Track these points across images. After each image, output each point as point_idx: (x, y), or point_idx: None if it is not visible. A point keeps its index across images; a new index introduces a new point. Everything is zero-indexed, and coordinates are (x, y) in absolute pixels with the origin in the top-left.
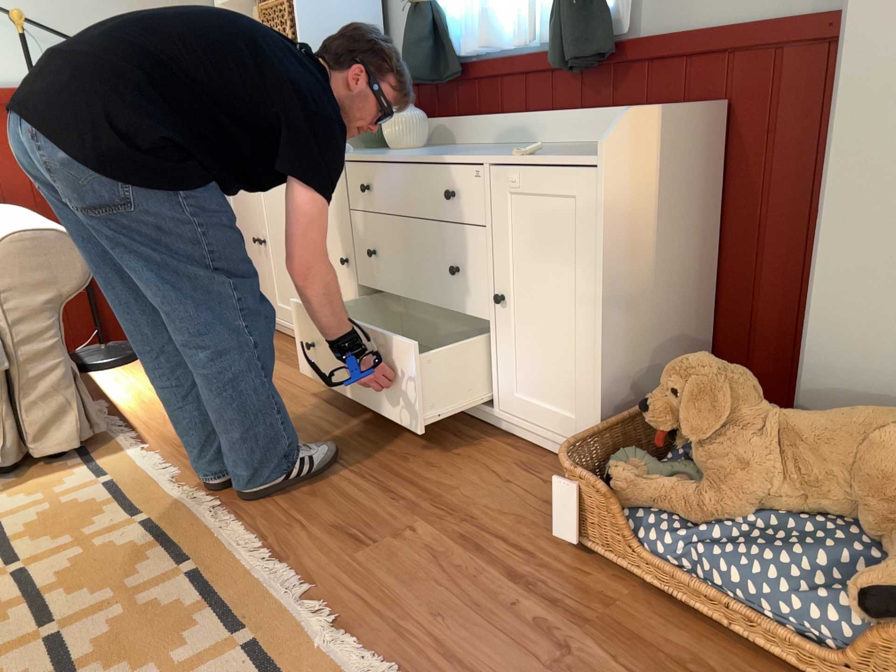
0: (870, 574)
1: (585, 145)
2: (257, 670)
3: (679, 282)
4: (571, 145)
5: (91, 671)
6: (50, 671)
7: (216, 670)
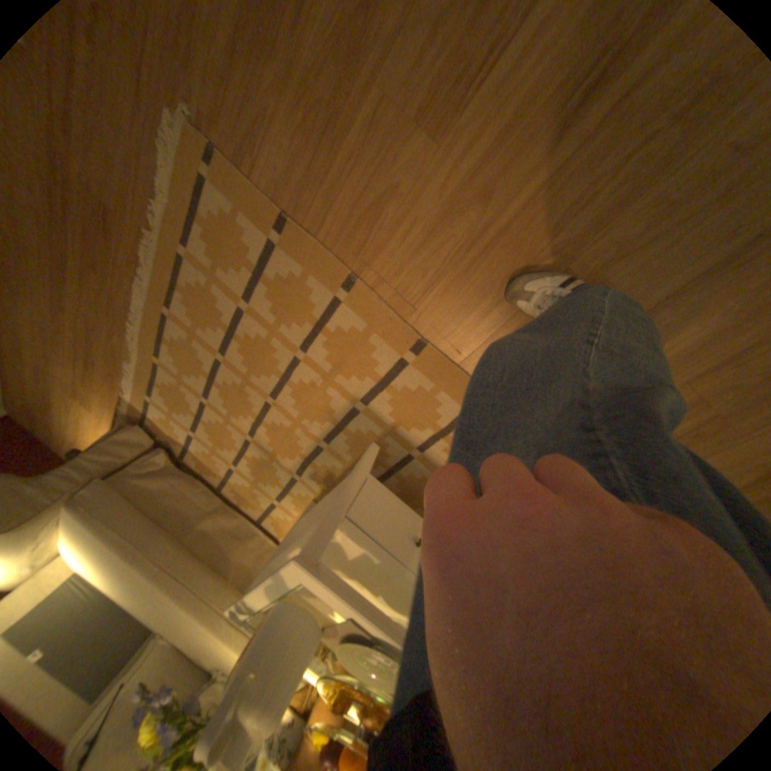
0: None
1: None
2: (187, 228)
3: None
4: None
5: (221, 319)
6: (229, 339)
7: (196, 253)
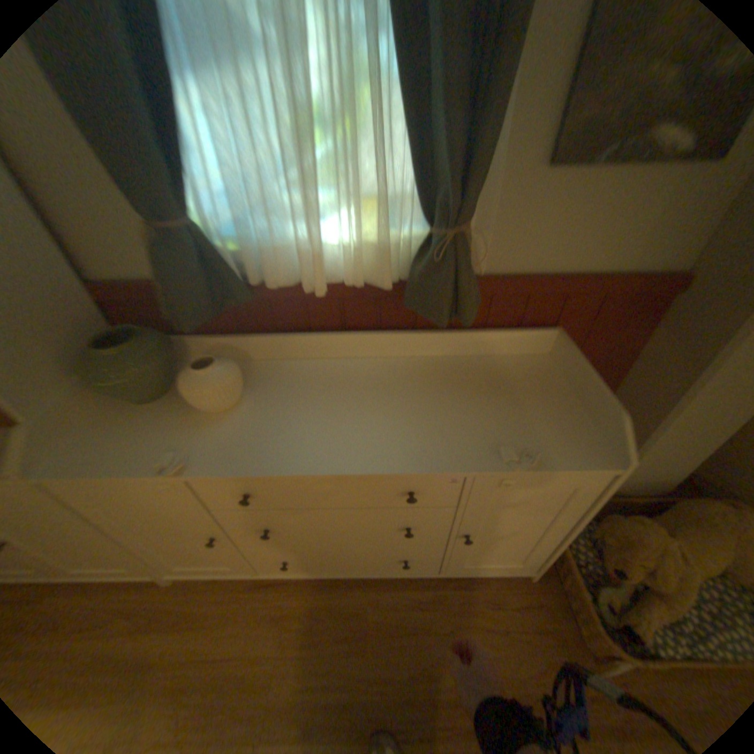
0: None
1: (443, 365)
2: None
3: None
4: (428, 366)
5: None
6: None
7: None
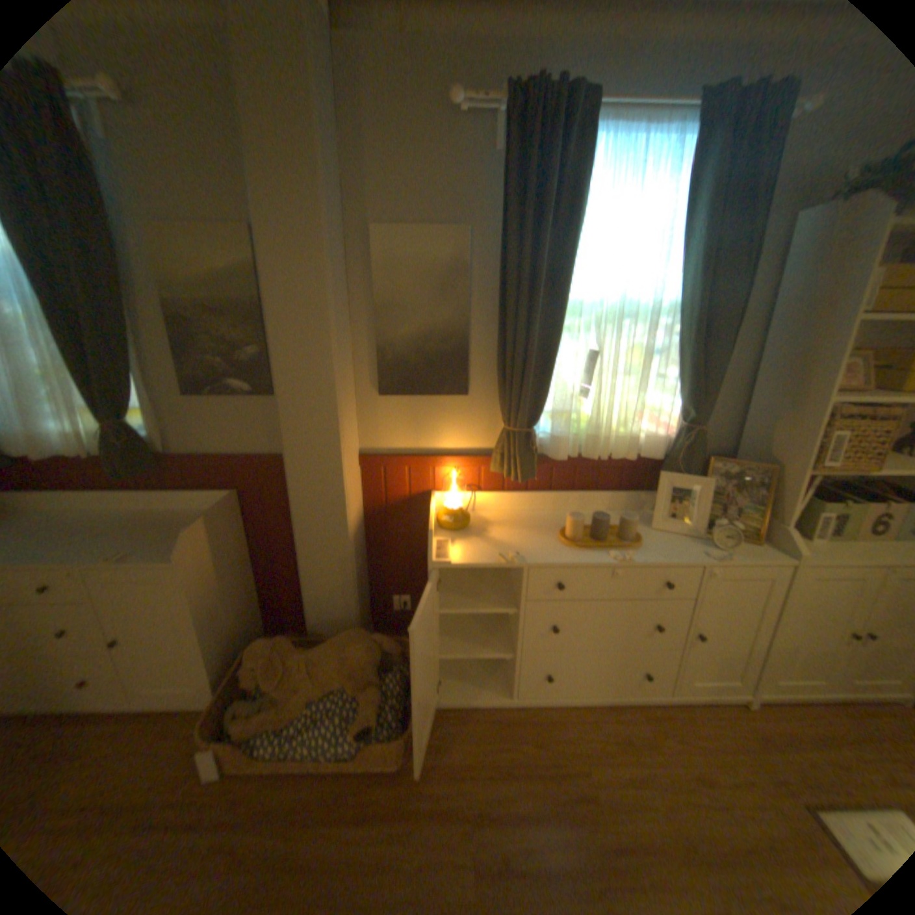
0: (354, 729)
1: (148, 517)
2: None
3: (235, 588)
4: (136, 517)
5: None
6: None
7: None
